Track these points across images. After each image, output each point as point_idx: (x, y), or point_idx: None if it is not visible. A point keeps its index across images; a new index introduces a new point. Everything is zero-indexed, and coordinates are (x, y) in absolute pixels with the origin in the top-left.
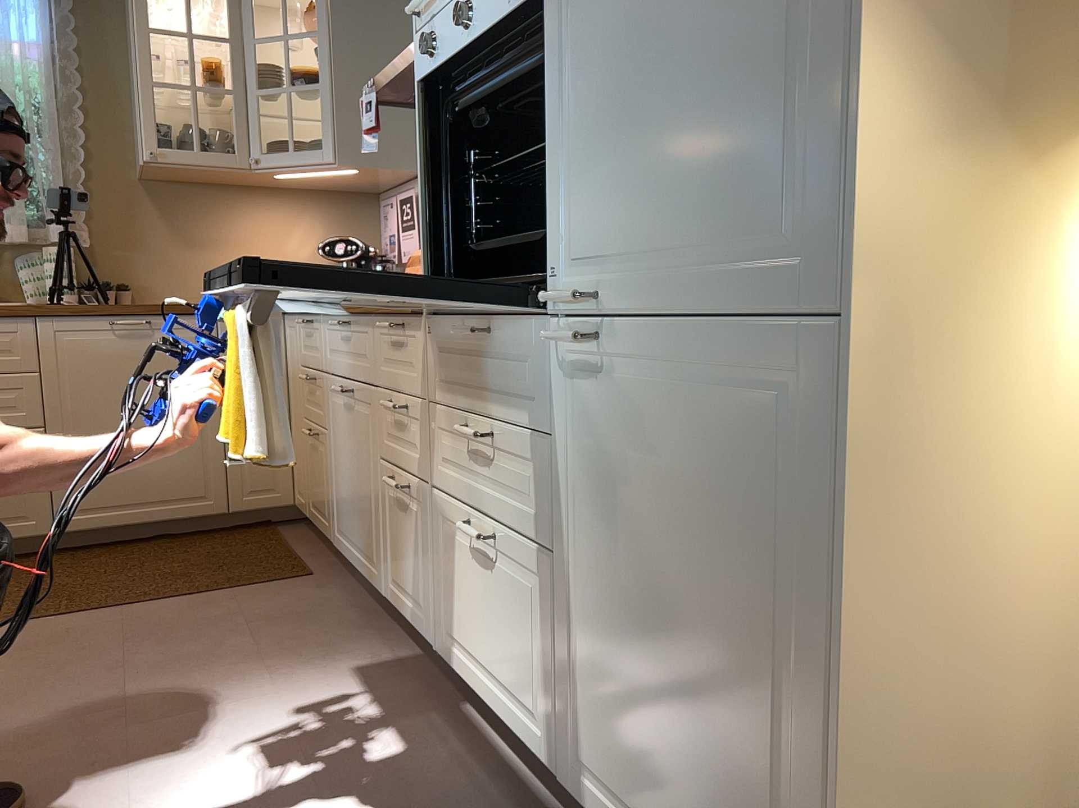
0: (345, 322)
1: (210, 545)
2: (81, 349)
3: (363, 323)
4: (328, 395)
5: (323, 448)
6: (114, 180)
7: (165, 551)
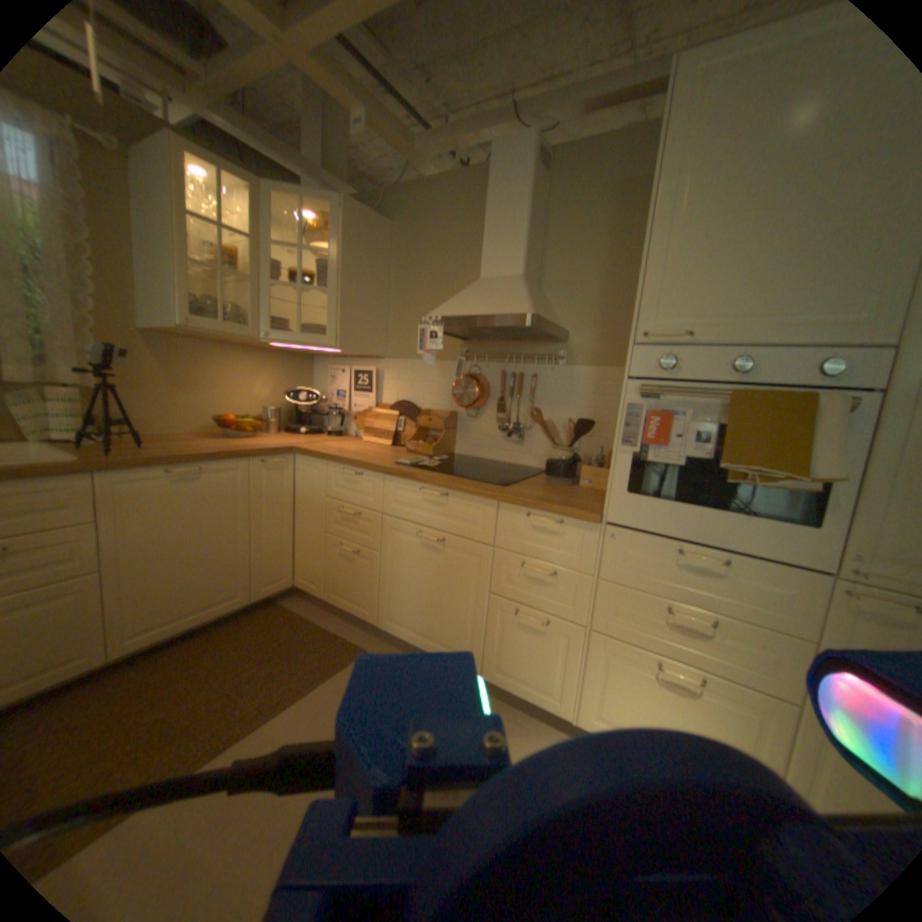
0: (442, 493)
1: (246, 635)
2: (135, 498)
3: (474, 501)
4: (386, 530)
5: (366, 562)
6: (111, 327)
7: (212, 650)
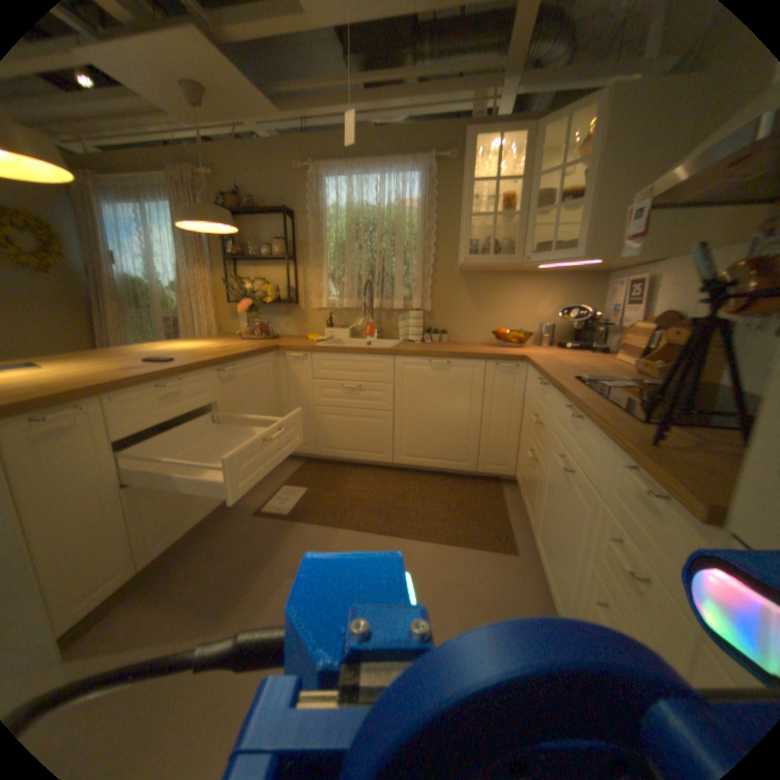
0: (578, 416)
1: (462, 491)
2: (412, 374)
3: (598, 432)
4: (550, 446)
5: (539, 474)
6: (446, 273)
7: (439, 487)
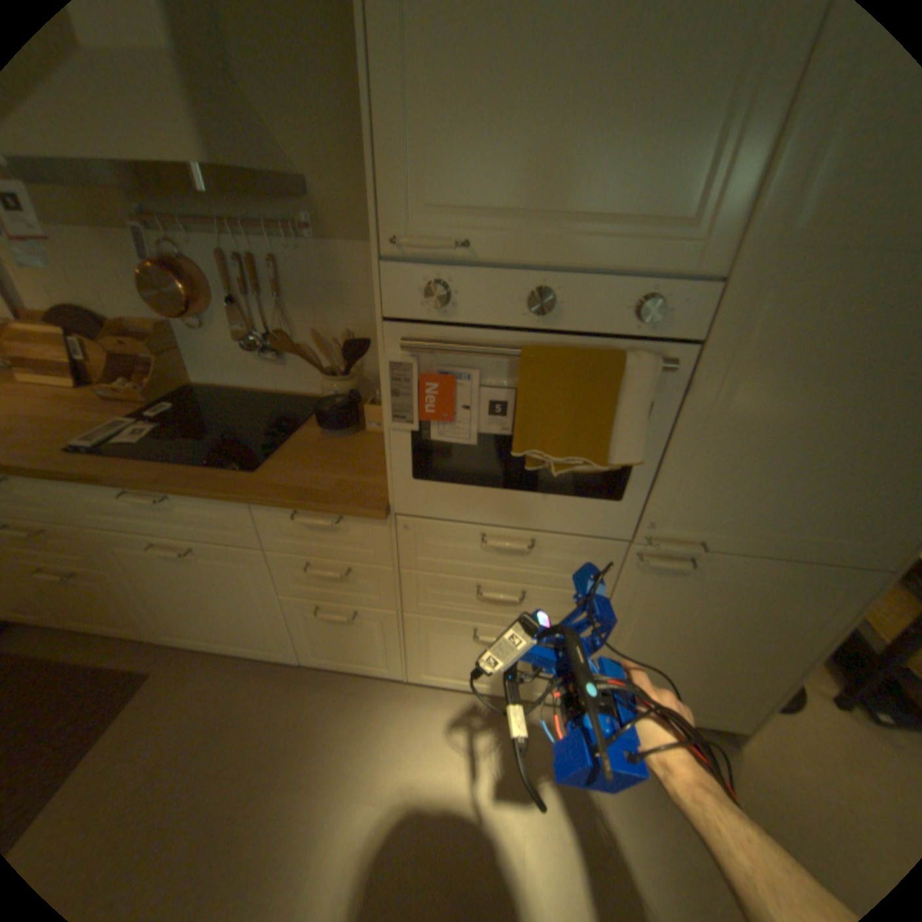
0: (159, 498)
1: None
2: None
3: (212, 502)
4: (100, 546)
5: (94, 584)
6: None
7: None
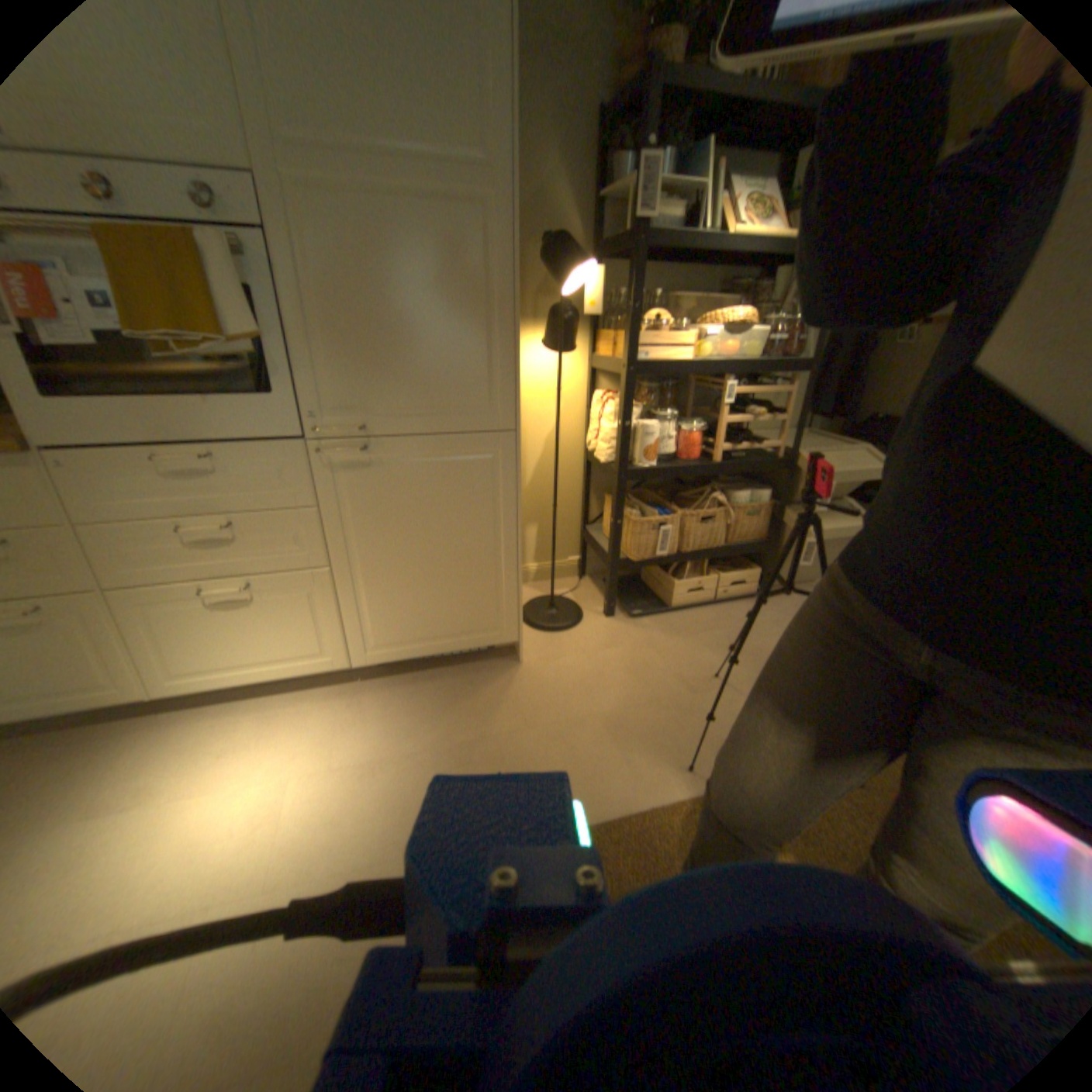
0: None
1: None
2: None
3: None
4: None
5: None
6: None
7: None
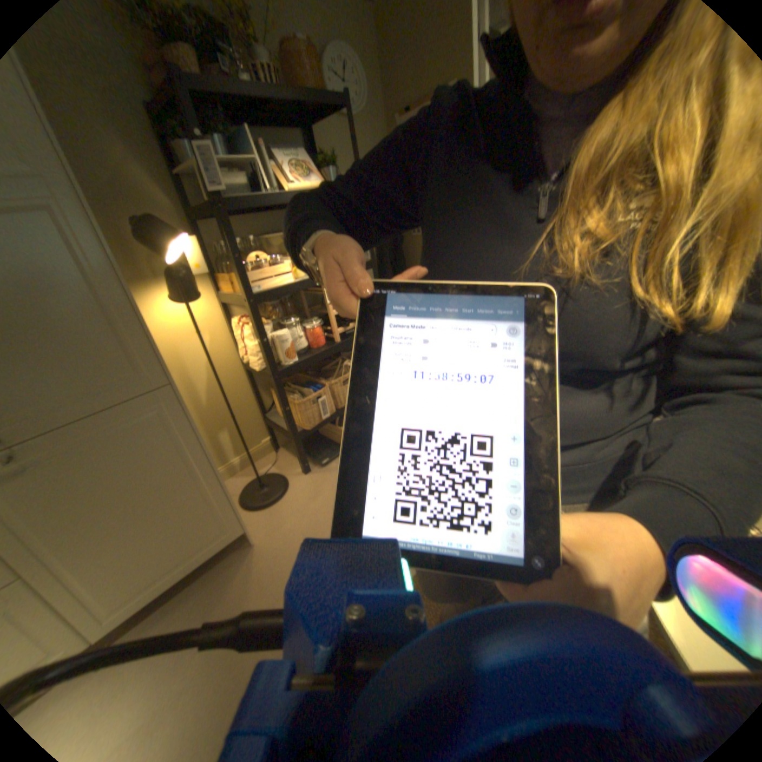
0: None
1: None
2: None
3: None
4: None
5: None
6: None
7: None
